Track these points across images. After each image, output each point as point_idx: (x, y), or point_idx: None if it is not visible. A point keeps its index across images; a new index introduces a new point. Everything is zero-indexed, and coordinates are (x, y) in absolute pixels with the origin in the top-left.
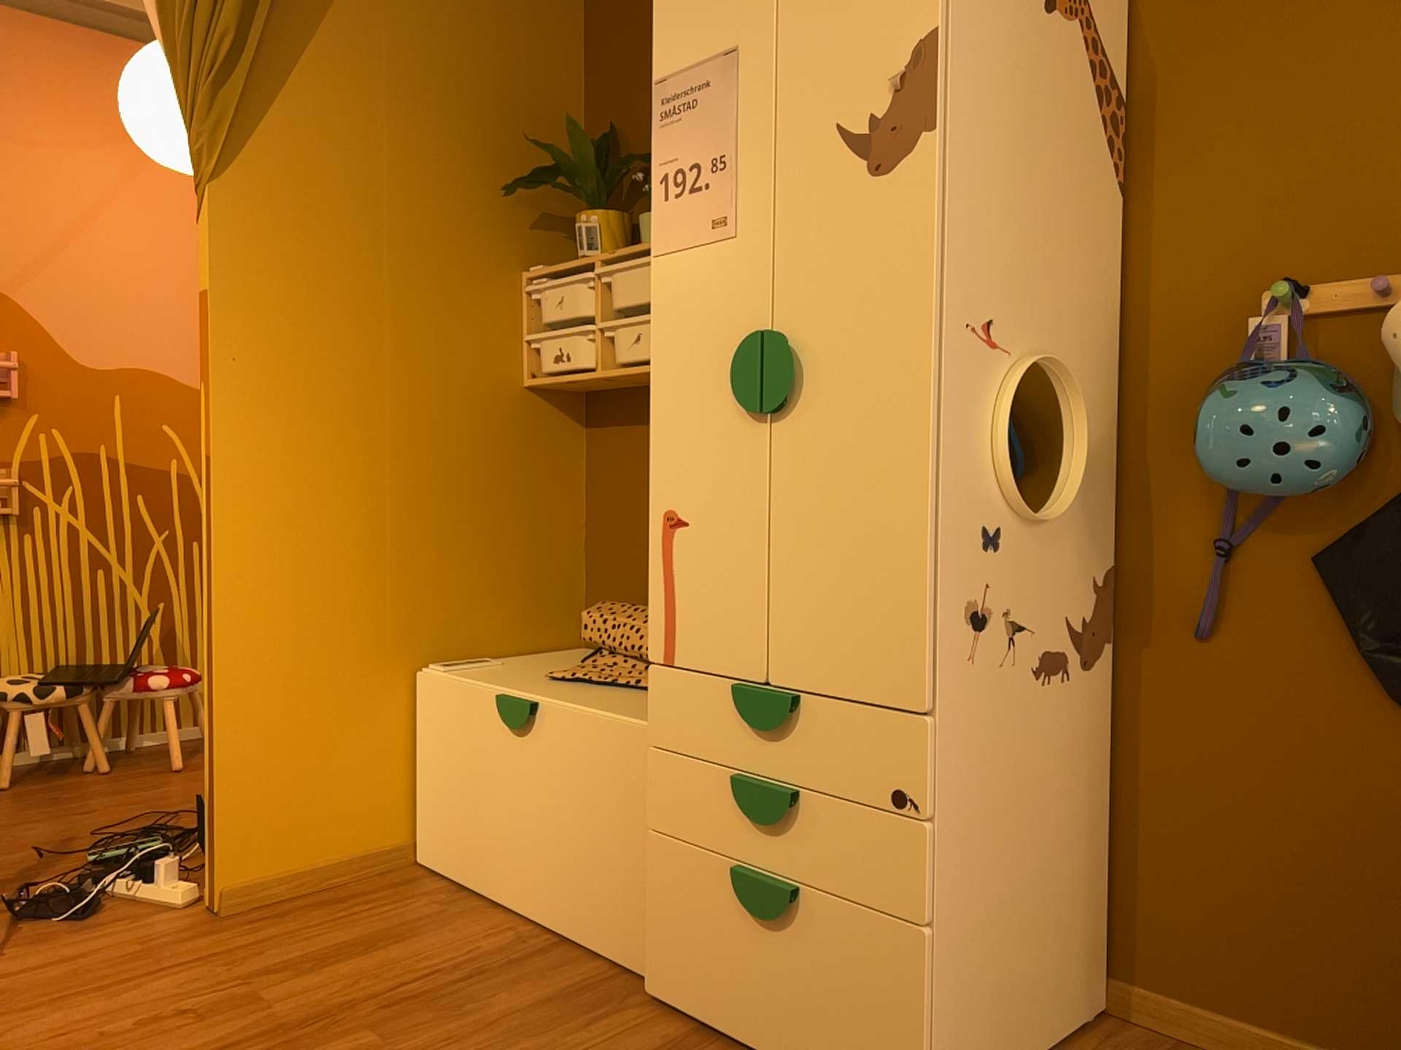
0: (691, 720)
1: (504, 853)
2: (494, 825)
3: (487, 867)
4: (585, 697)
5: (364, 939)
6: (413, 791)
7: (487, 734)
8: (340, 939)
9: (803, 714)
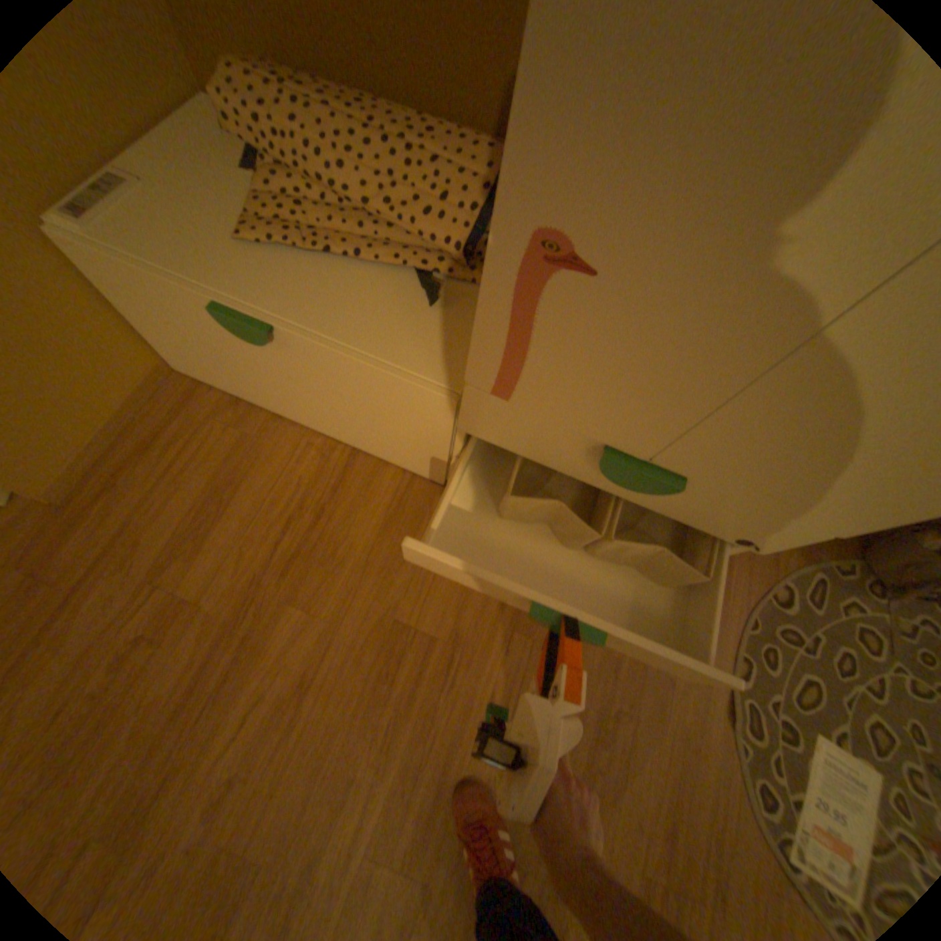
0: (521, 437)
1: (275, 397)
2: (256, 382)
3: (258, 397)
4: (318, 298)
5: (207, 492)
6: (131, 328)
7: (207, 323)
8: (187, 500)
9: (682, 489)
